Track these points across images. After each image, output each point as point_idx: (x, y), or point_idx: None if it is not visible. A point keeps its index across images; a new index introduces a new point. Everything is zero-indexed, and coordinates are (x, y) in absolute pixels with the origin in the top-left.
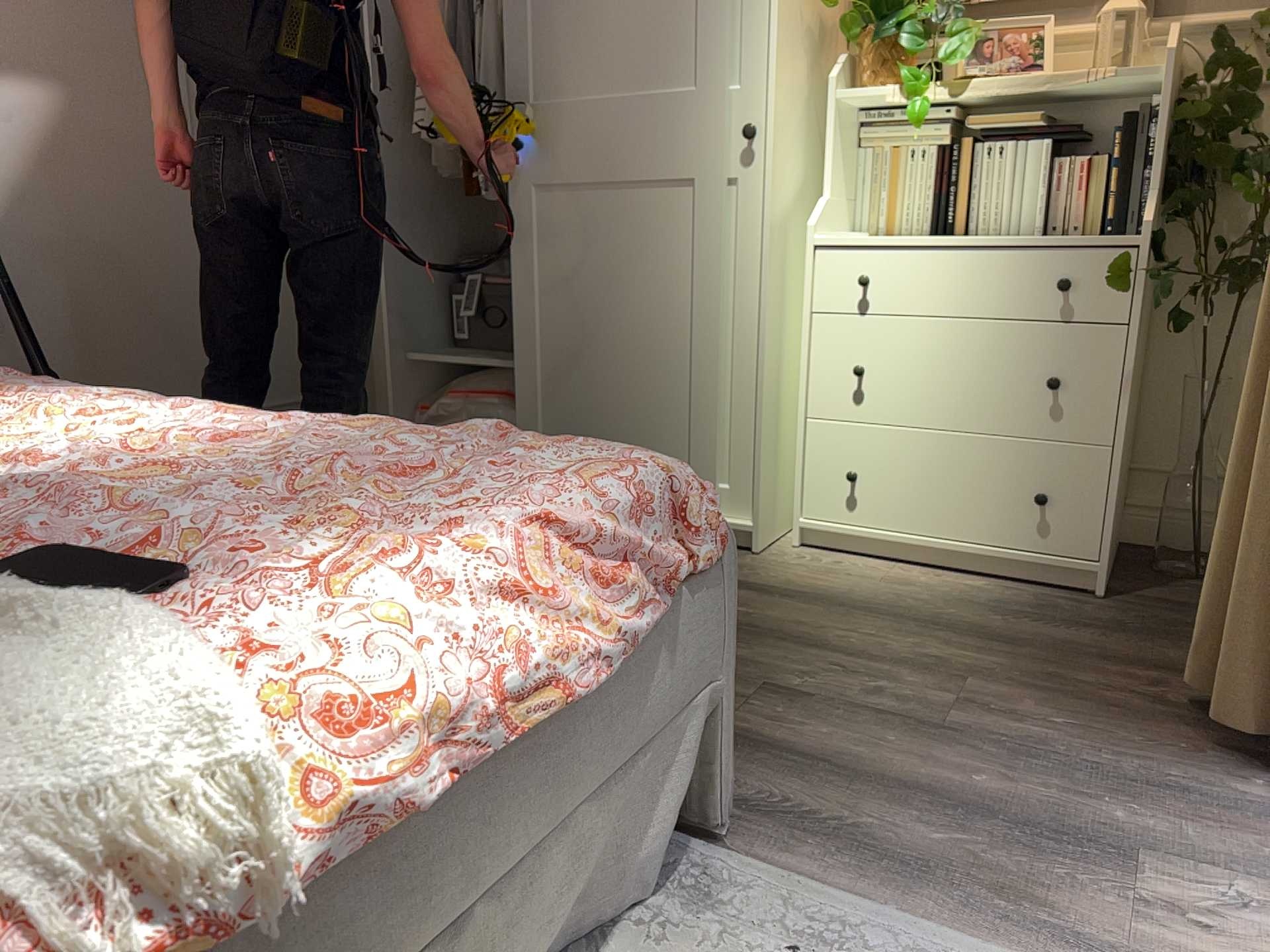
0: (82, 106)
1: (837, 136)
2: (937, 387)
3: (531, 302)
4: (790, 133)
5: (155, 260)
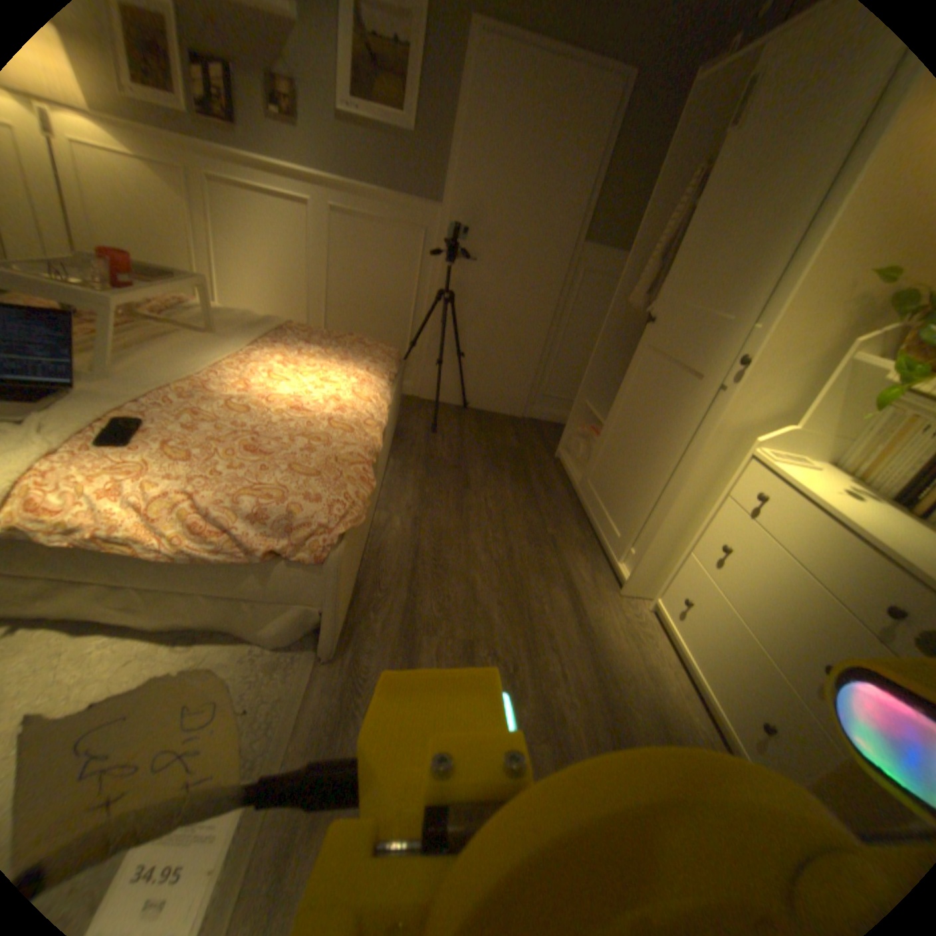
0: (519, 251)
1: (842, 387)
2: (762, 597)
3: (620, 404)
4: (788, 371)
5: (525, 321)
